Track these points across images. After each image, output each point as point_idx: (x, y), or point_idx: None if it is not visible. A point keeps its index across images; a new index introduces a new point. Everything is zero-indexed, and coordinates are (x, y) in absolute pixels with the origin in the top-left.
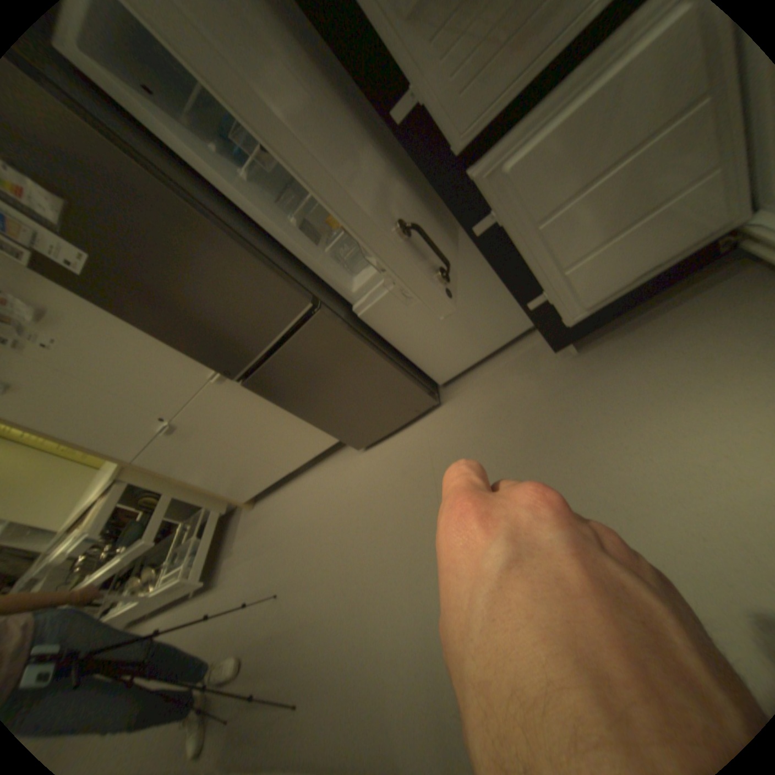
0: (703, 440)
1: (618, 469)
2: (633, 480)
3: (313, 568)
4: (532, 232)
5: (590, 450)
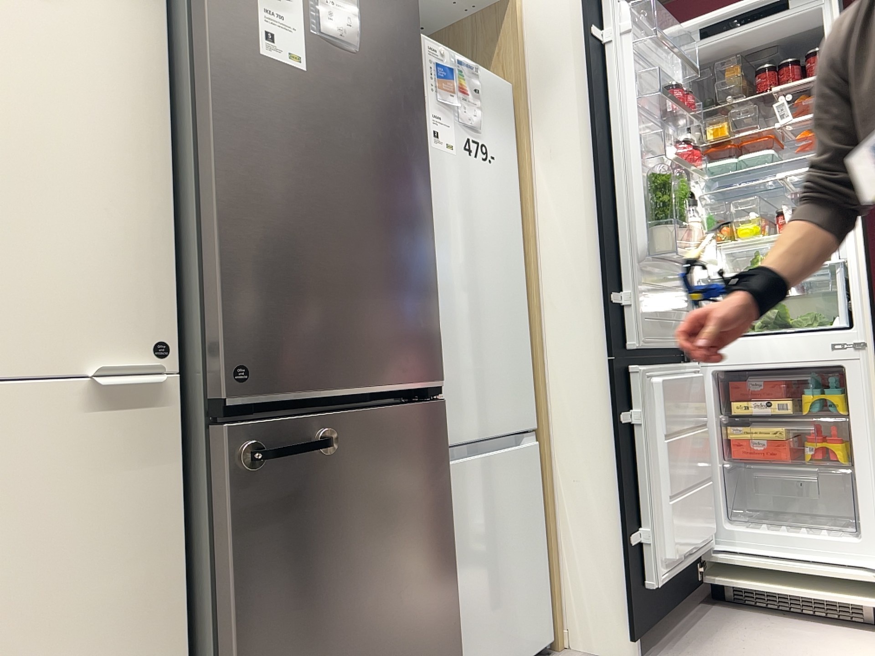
0: None
1: None
2: None
3: None
4: (655, 449)
5: None
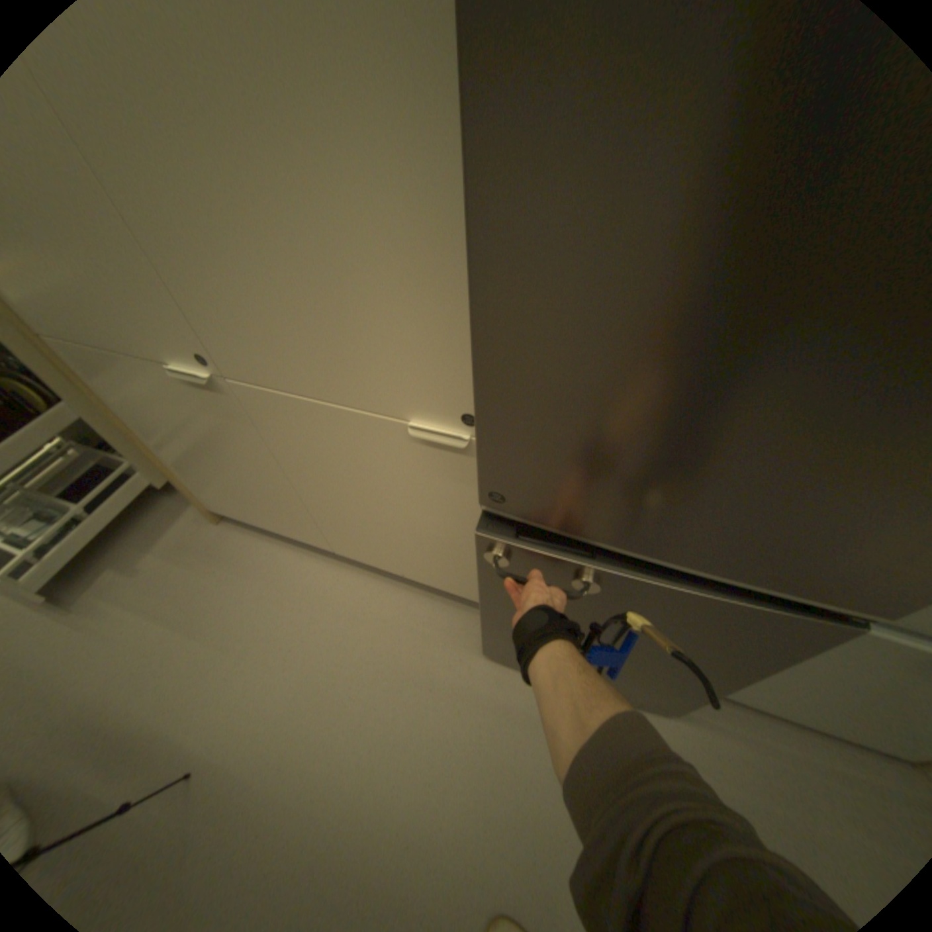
0: None
1: None
2: None
3: (290, 799)
4: None
5: None
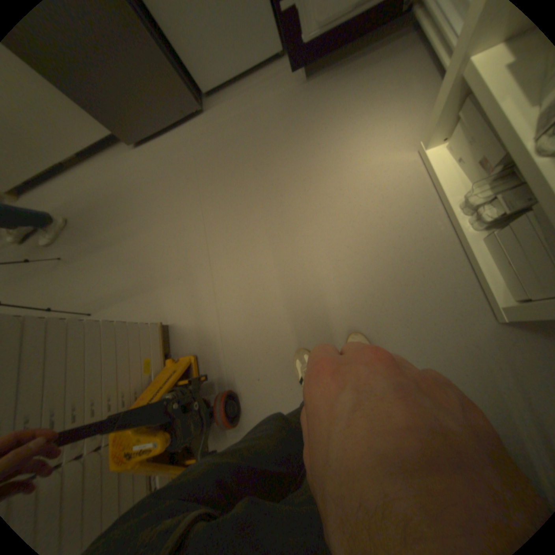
0: (355, 139)
1: (310, 156)
2: (316, 162)
3: (93, 237)
4: None
5: (298, 145)
